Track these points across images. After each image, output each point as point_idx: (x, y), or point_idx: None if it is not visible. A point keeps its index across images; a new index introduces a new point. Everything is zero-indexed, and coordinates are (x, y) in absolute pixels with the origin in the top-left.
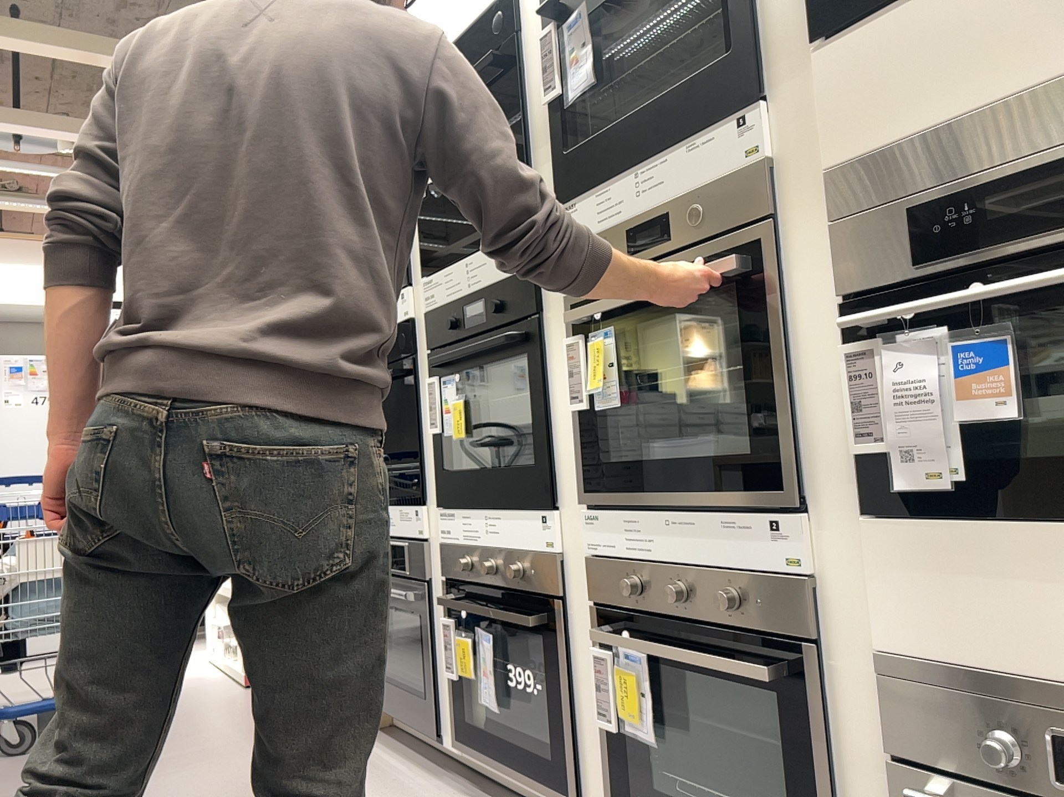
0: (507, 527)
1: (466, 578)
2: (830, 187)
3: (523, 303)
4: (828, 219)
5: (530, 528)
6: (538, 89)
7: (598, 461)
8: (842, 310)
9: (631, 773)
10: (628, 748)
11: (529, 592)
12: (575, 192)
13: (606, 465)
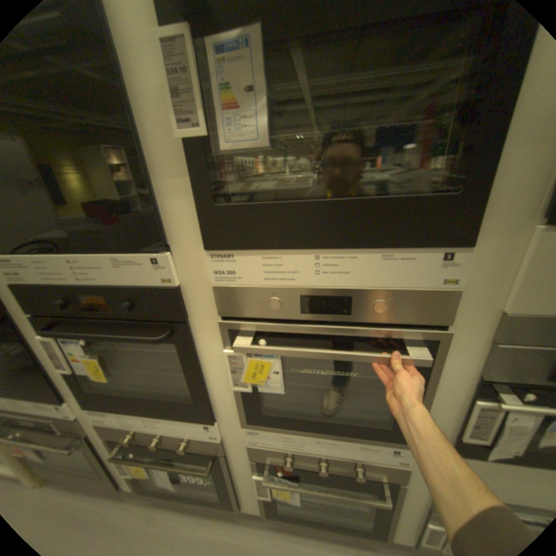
0: (167, 427)
1: (128, 444)
2: (512, 326)
3: (166, 313)
4: (500, 343)
5: (192, 430)
6: (156, 104)
7: (259, 412)
8: (485, 386)
9: (276, 507)
10: (275, 501)
11: (196, 455)
12: (236, 246)
13: (266, 415)
